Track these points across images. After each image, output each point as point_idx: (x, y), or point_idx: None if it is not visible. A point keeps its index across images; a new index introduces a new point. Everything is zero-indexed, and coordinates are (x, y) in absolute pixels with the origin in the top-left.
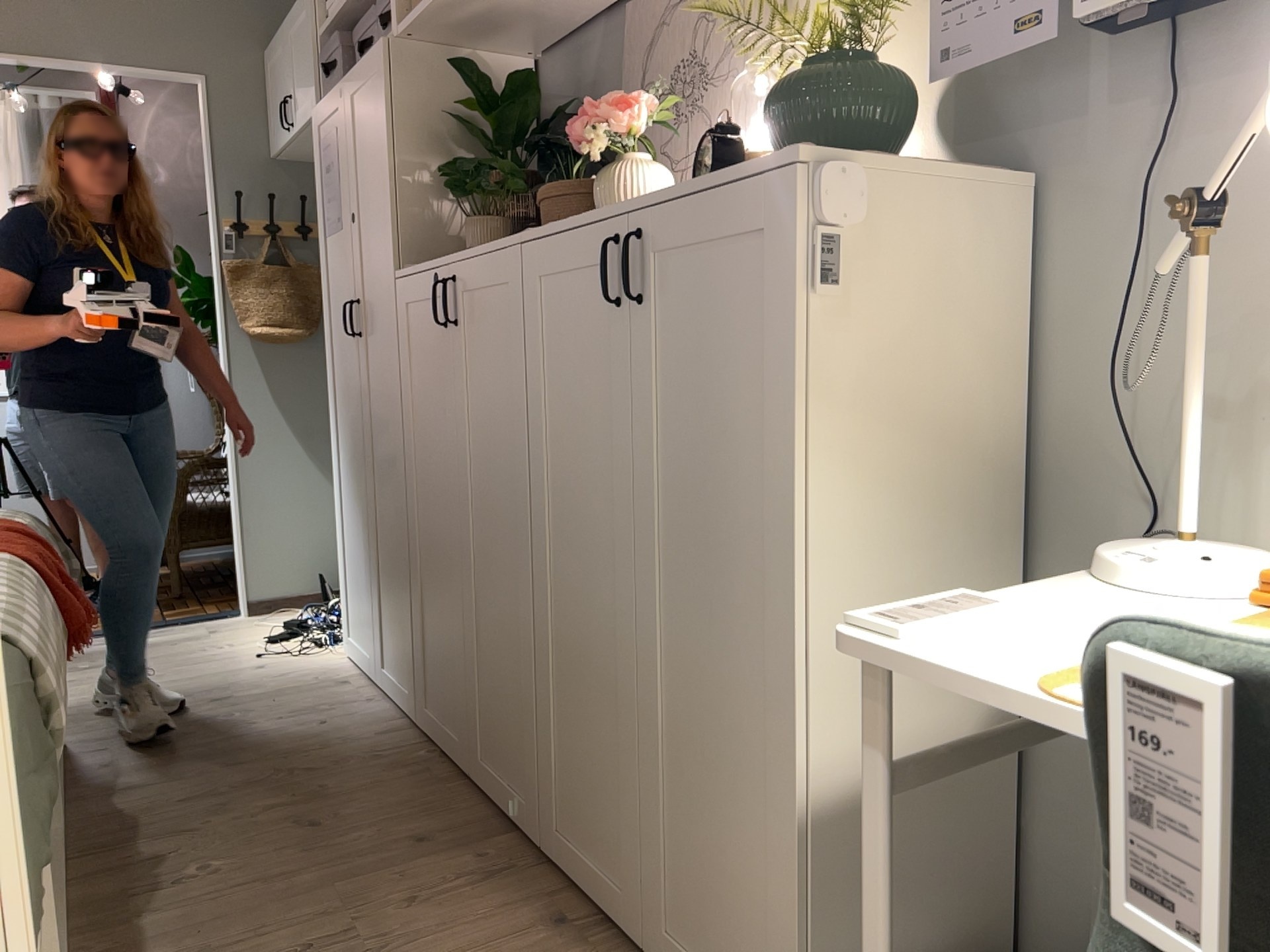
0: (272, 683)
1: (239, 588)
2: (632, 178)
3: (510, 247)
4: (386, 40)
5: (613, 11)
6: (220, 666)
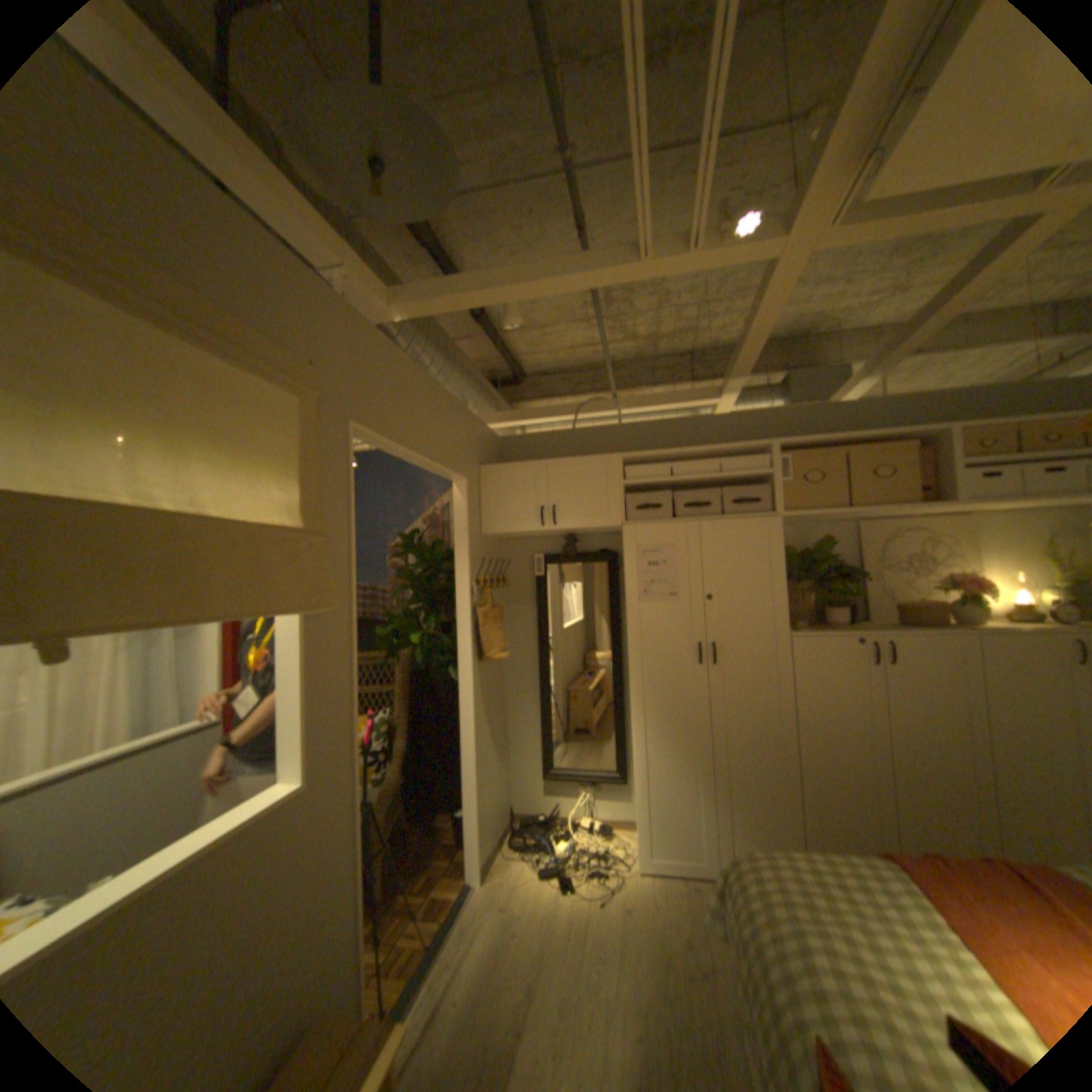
0: (670, 918)
1: (466, 868)
2: (989, 609)
3: (965, 636)
4: (778, 520)
5: (837, 521)
6: (606, 930)
